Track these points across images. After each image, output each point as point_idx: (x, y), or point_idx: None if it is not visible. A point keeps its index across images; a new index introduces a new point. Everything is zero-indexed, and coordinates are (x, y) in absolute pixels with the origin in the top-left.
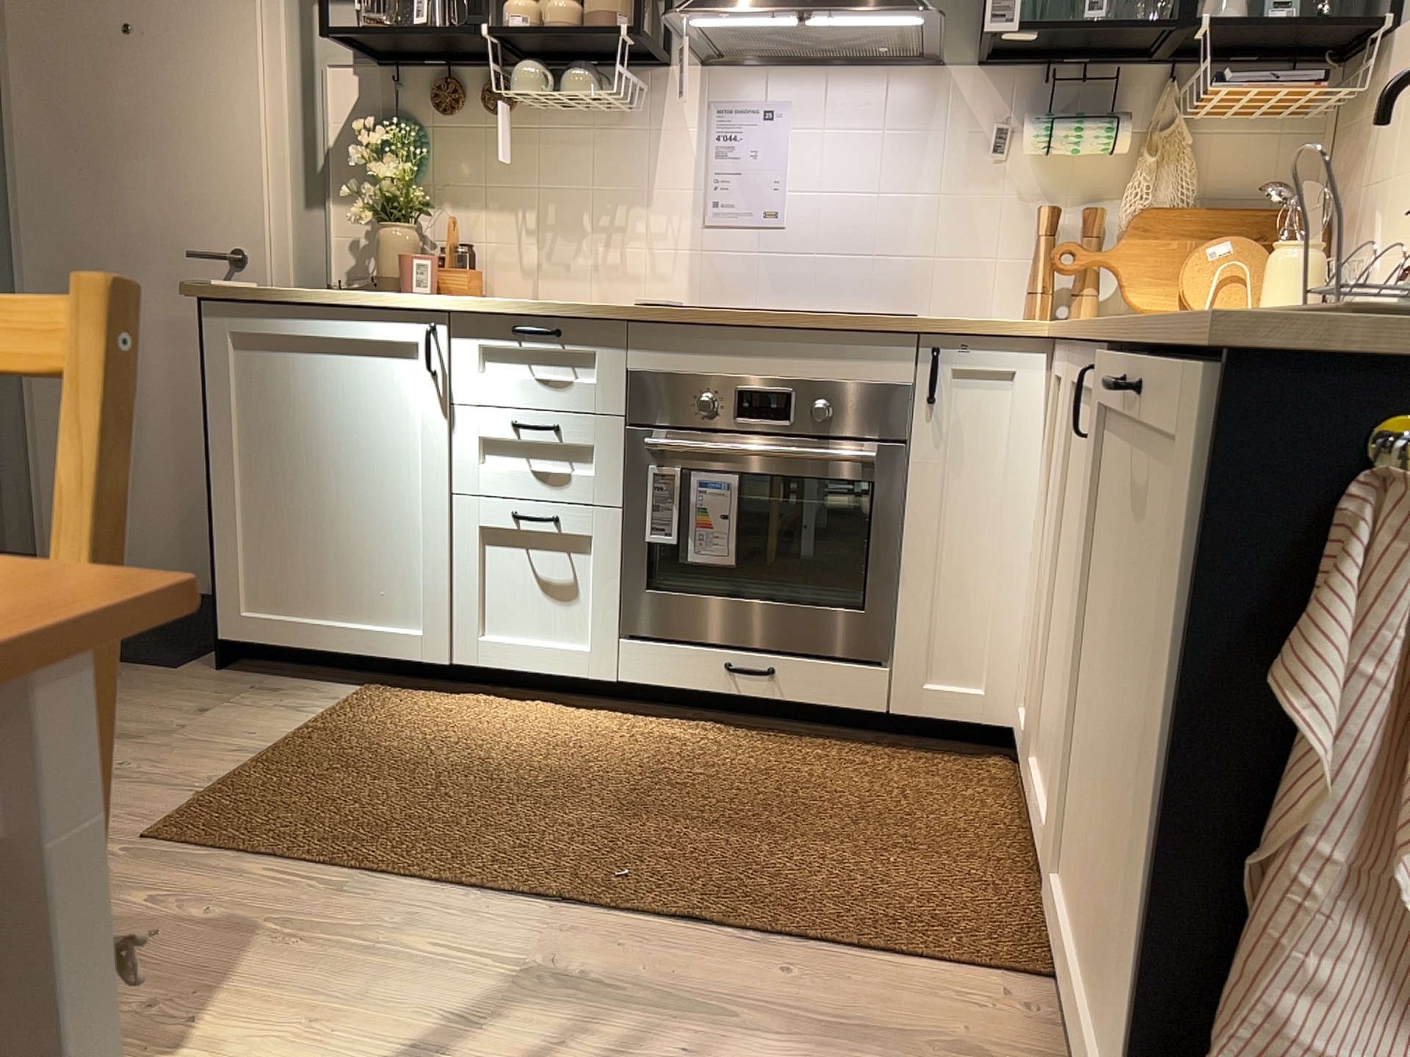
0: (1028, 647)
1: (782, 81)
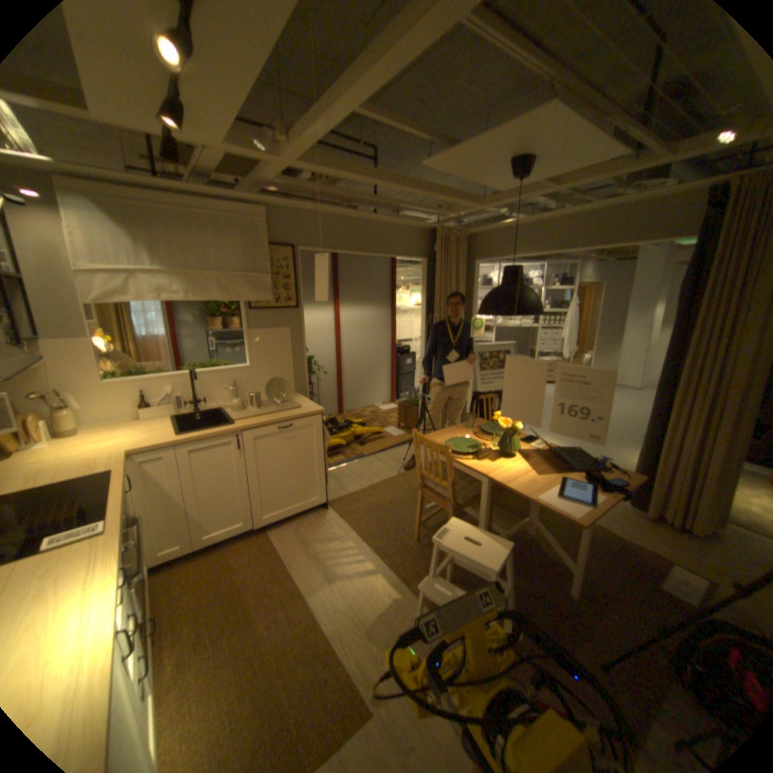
0: (149, 540)
1: None
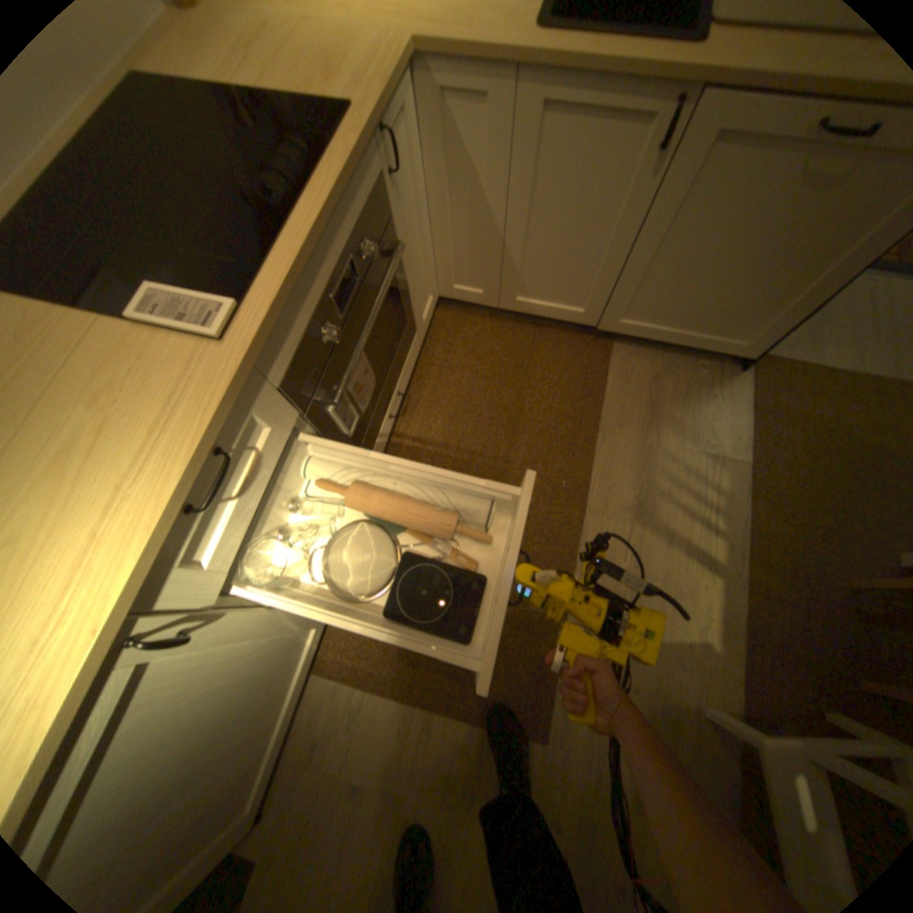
0: (446, 261)
1: None
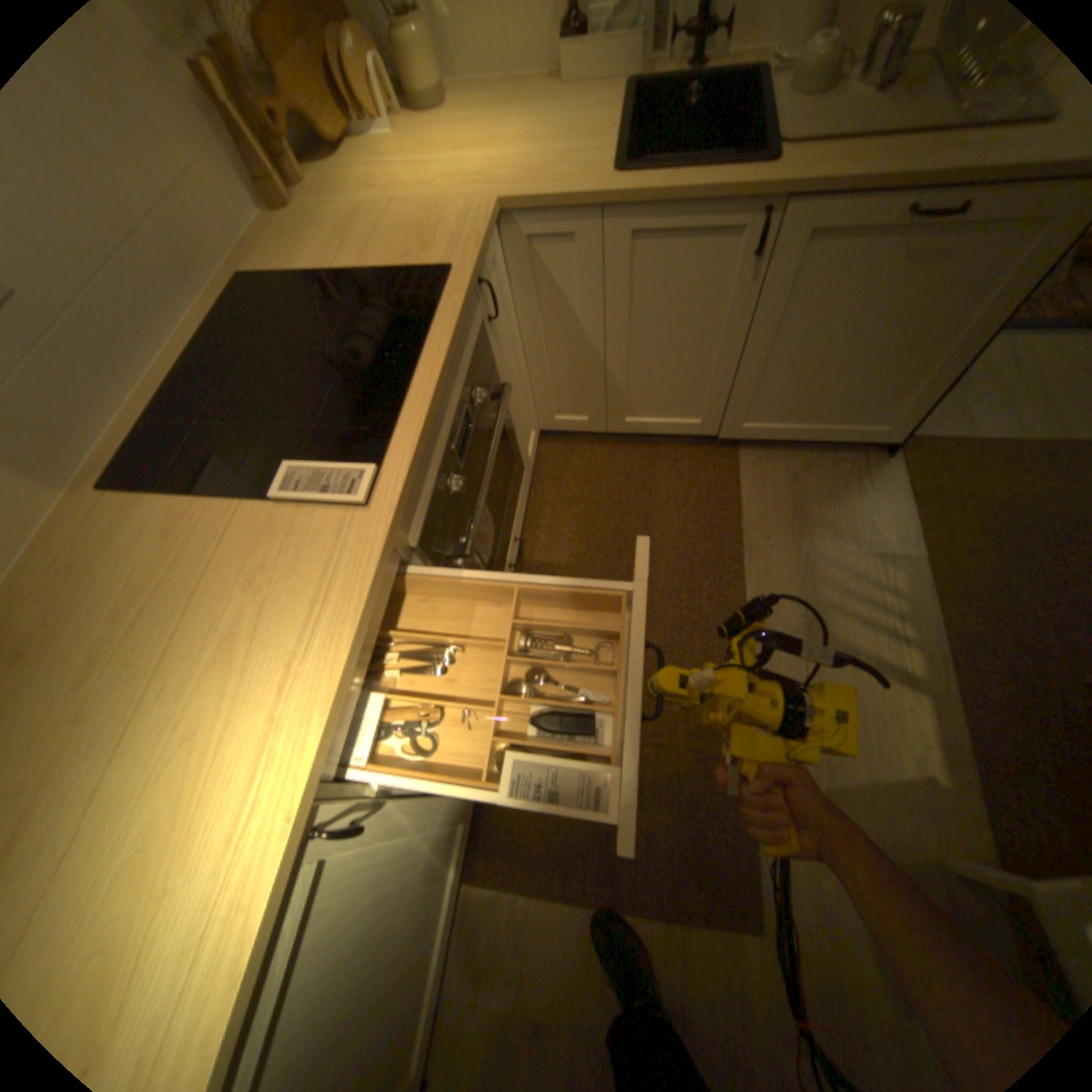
0: (543, 394)
1: None
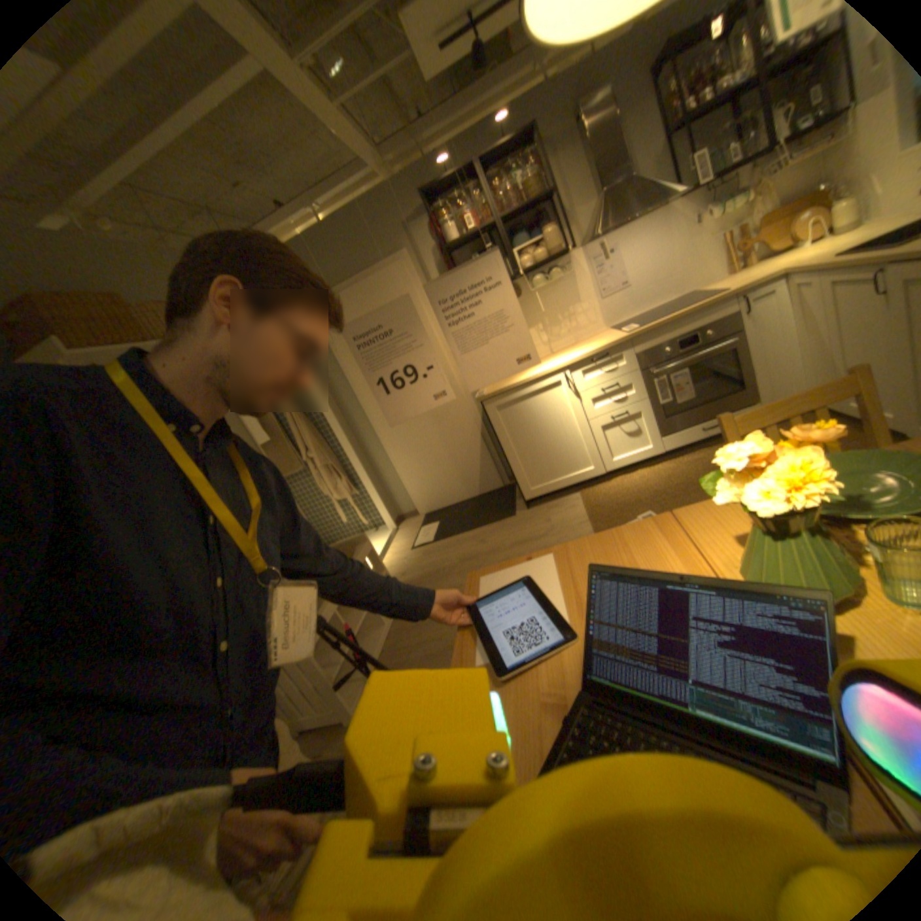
0: (810, 374)
1: (613, 235)
